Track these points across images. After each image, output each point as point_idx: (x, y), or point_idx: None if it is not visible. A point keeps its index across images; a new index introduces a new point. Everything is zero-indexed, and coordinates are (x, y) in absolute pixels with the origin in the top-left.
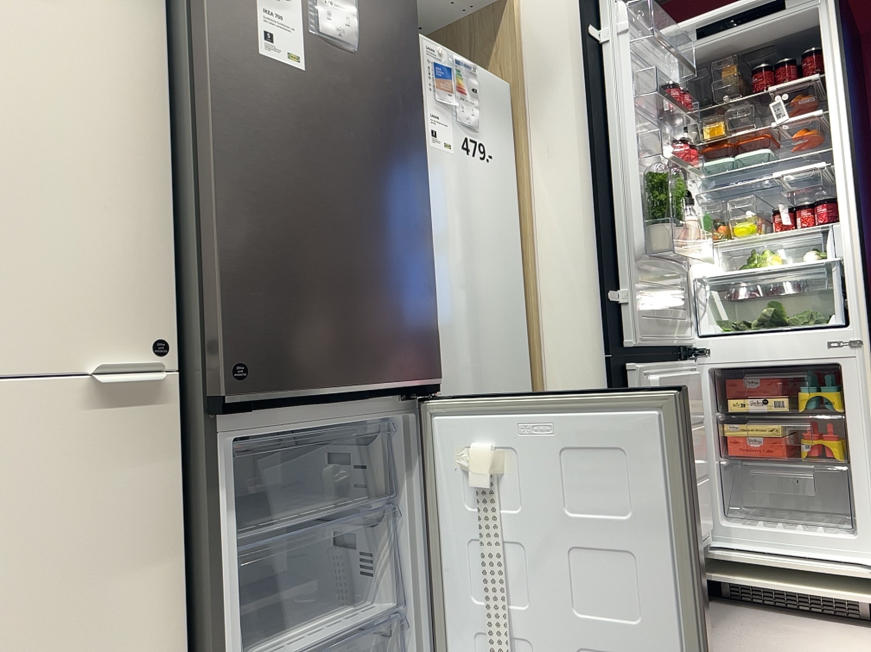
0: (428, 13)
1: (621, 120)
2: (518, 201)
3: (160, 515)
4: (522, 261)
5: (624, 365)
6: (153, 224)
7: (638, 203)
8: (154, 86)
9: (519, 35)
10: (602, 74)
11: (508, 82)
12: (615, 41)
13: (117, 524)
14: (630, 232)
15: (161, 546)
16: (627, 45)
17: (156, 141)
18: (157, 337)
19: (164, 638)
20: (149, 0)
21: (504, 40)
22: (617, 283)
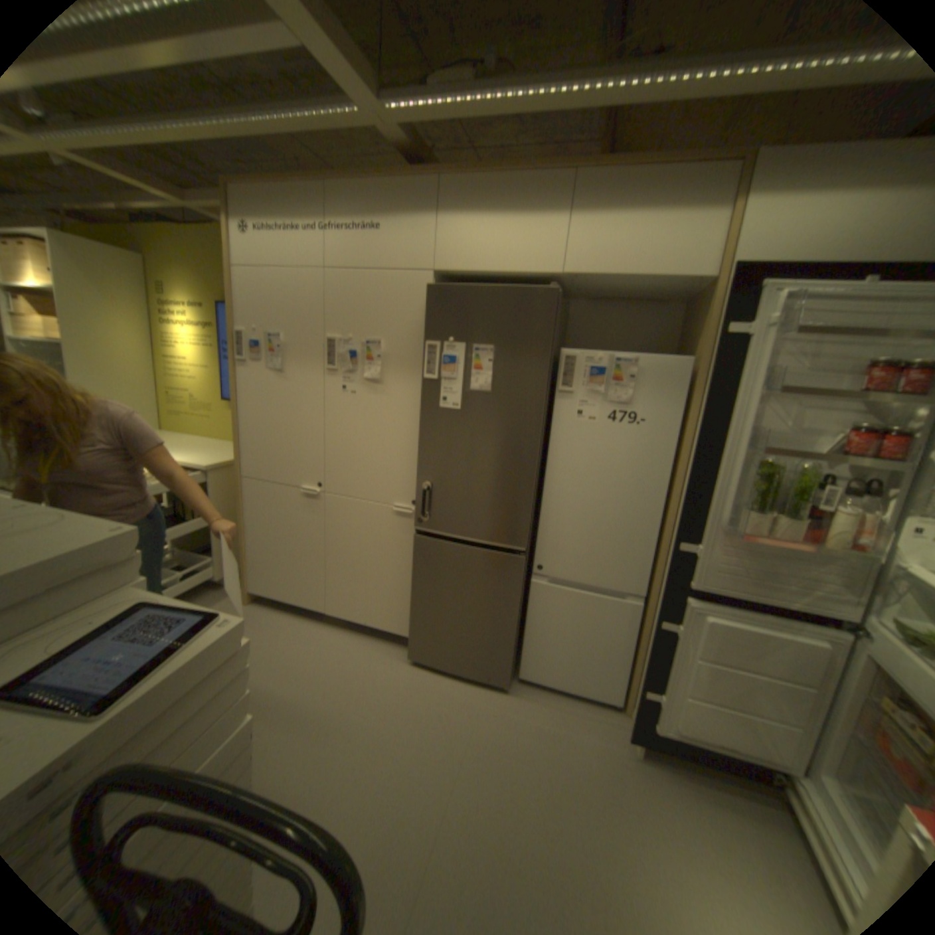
0: (676, 288)
1: (743, 410)
2: (681, 448)
3: (411, 550)
4: (672, 491)
5: (686, 597)
6: (417, 463)
7: (747, 484)
8: (421, 416)
9: (717, 313)
10: (741, 365)
11: (702, 352)
12: (762, 334)
13: (400, 547)
14: (719, 507)
15: (411, 558)
16: (785, 333)
17: (420, 435)
18: (415, 499)
19: (410, 582)
20: (422, 384)
21: (709, 315)
22: (699, 539)
